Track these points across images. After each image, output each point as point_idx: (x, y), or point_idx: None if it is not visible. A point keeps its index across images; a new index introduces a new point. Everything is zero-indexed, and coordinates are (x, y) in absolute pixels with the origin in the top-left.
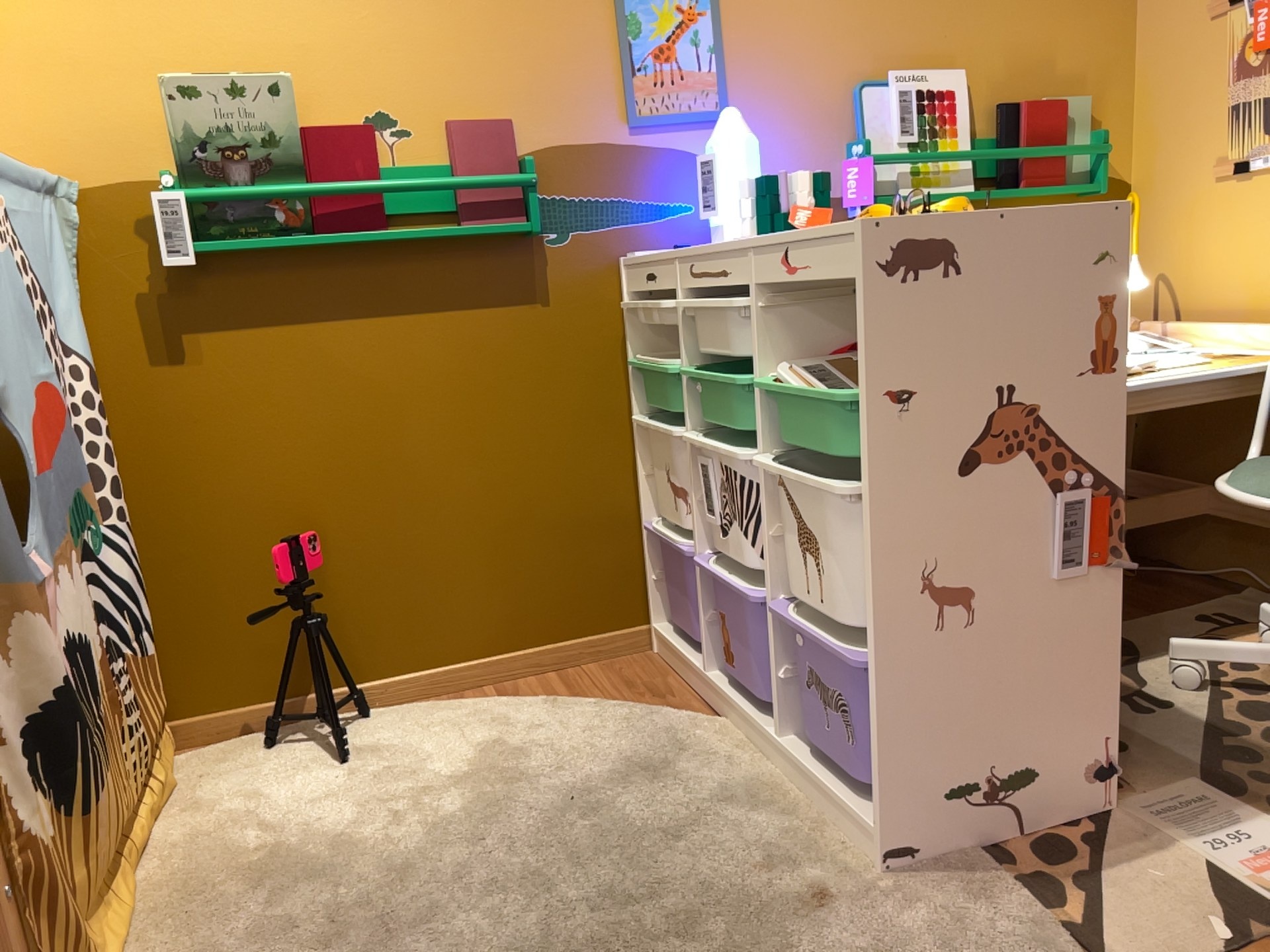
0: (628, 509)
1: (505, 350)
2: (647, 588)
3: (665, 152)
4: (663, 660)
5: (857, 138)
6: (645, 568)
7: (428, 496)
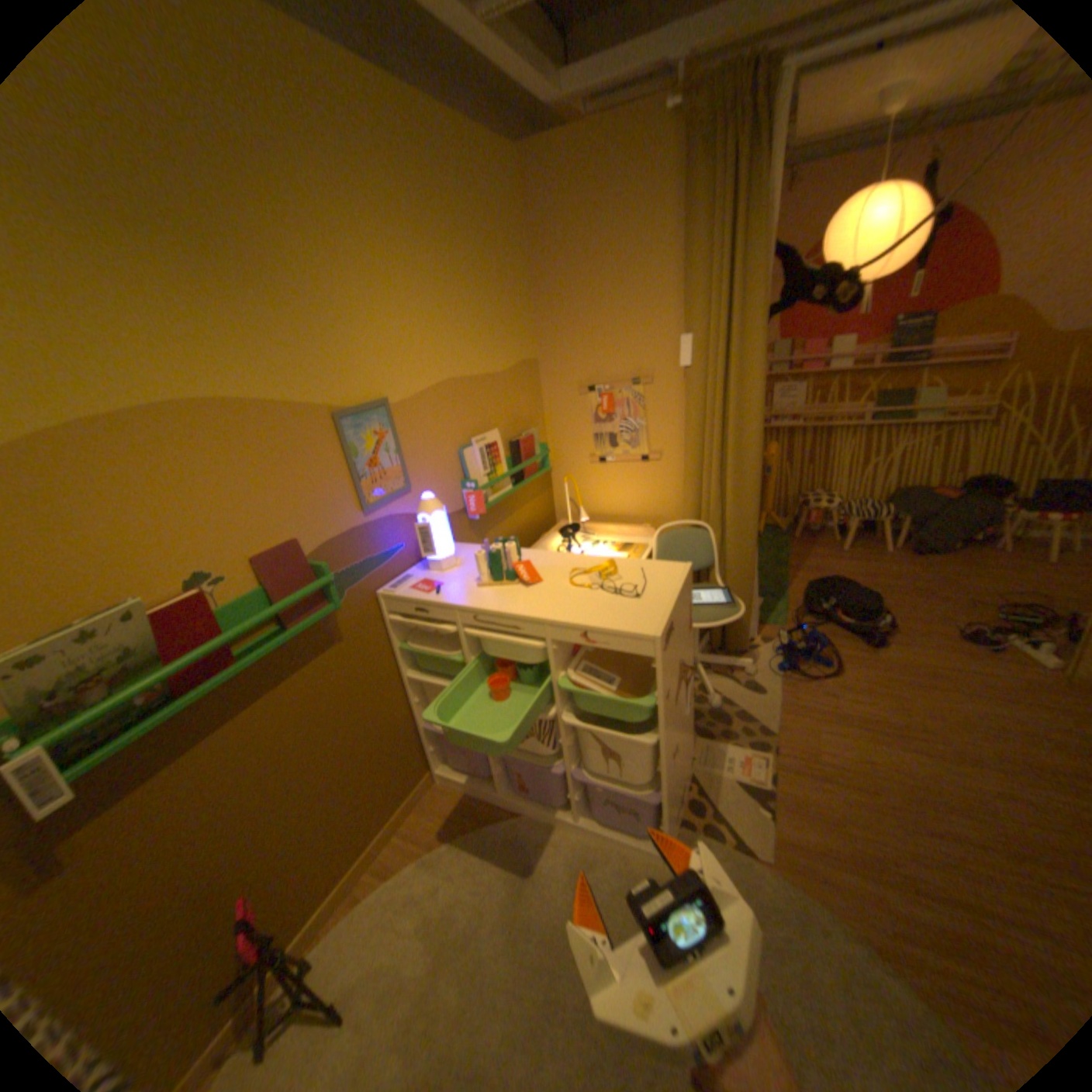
0: (408, 723)
1: (325, 683)
2: (424, 754)
3: (384, 520)
4: (448, 788)
5: (464, 476)
6: (421, 746)
7: (301, 803)
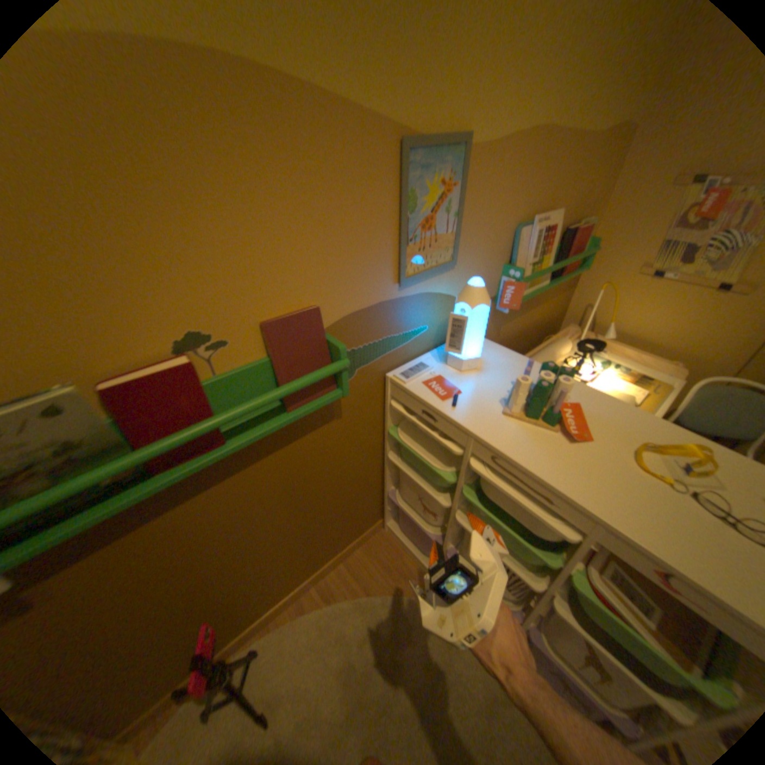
0: (377, 485)
1: (315, 453)
2: (382, 508)
3: (418, 296)
4: (394, 539)
5: (510, 259)
6: (383, 502)
7: (273, 544)
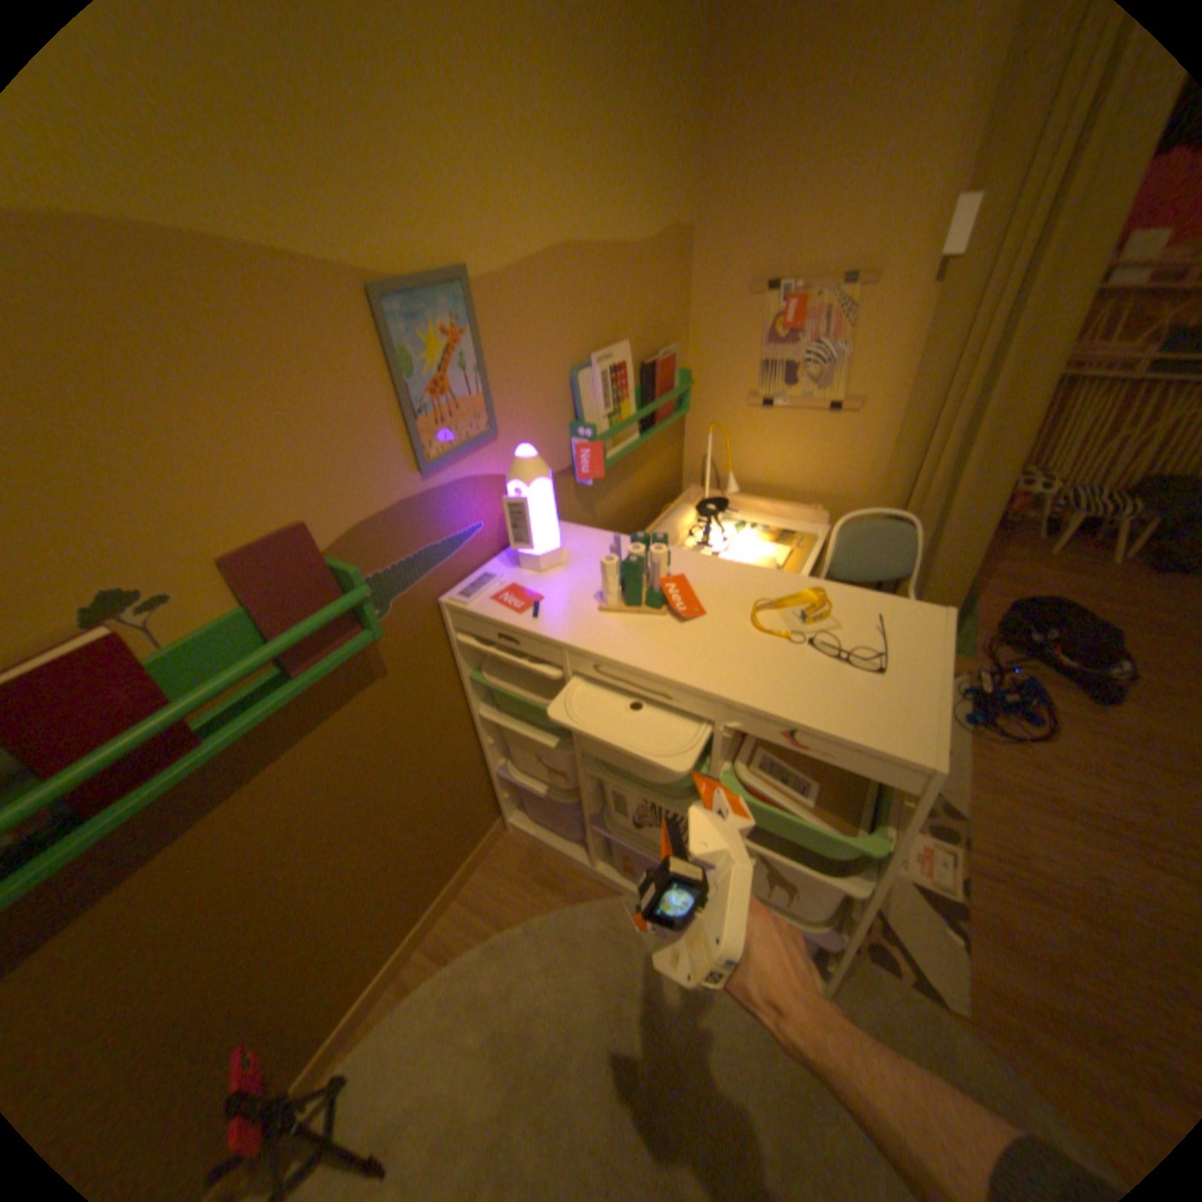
0: (476, 767)
1: (360, 737)
2: (495, 799)
3: (454, 484)
4: (524, 840)
5: (575, 414)
6: (492, 790)
7: (327, 895)
